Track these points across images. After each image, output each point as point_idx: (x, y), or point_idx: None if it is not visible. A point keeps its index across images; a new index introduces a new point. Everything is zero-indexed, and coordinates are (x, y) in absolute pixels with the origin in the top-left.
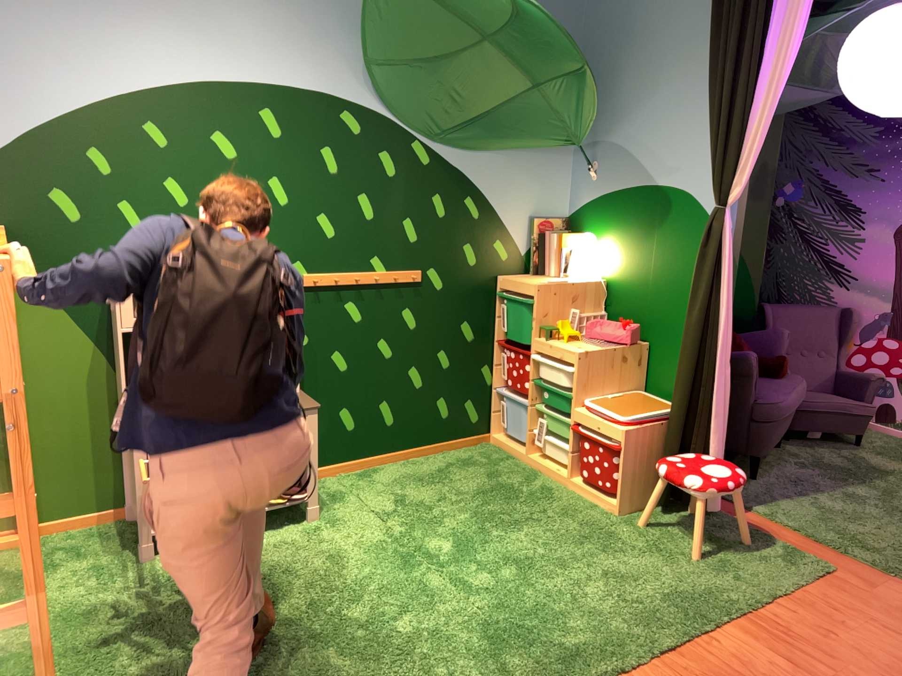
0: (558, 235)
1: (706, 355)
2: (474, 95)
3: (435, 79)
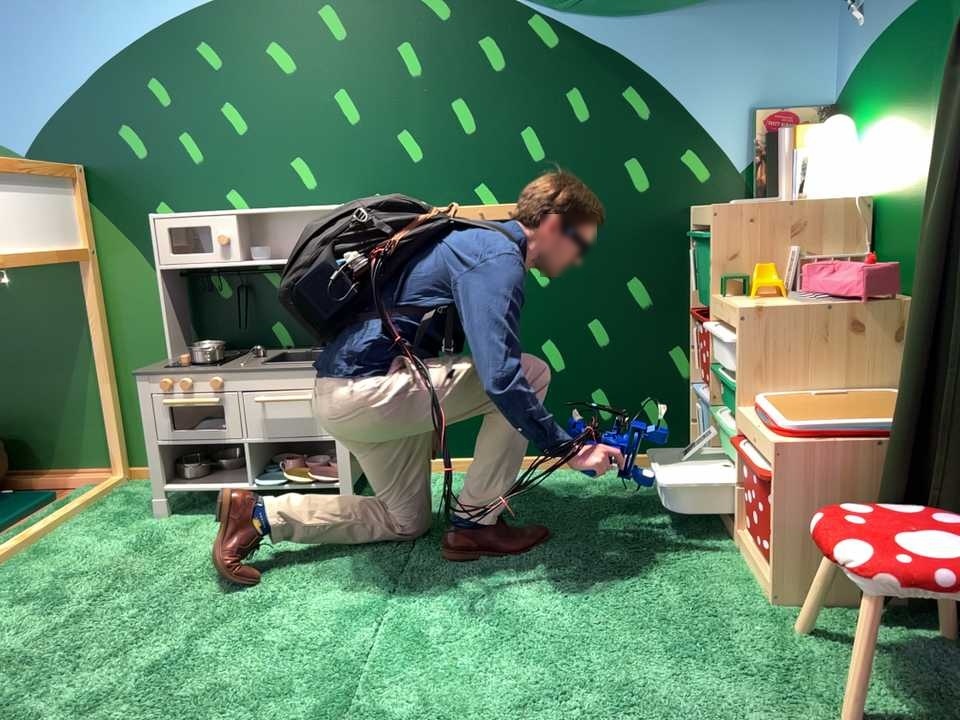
0: (796, 128)
1: None
2: None
3: None
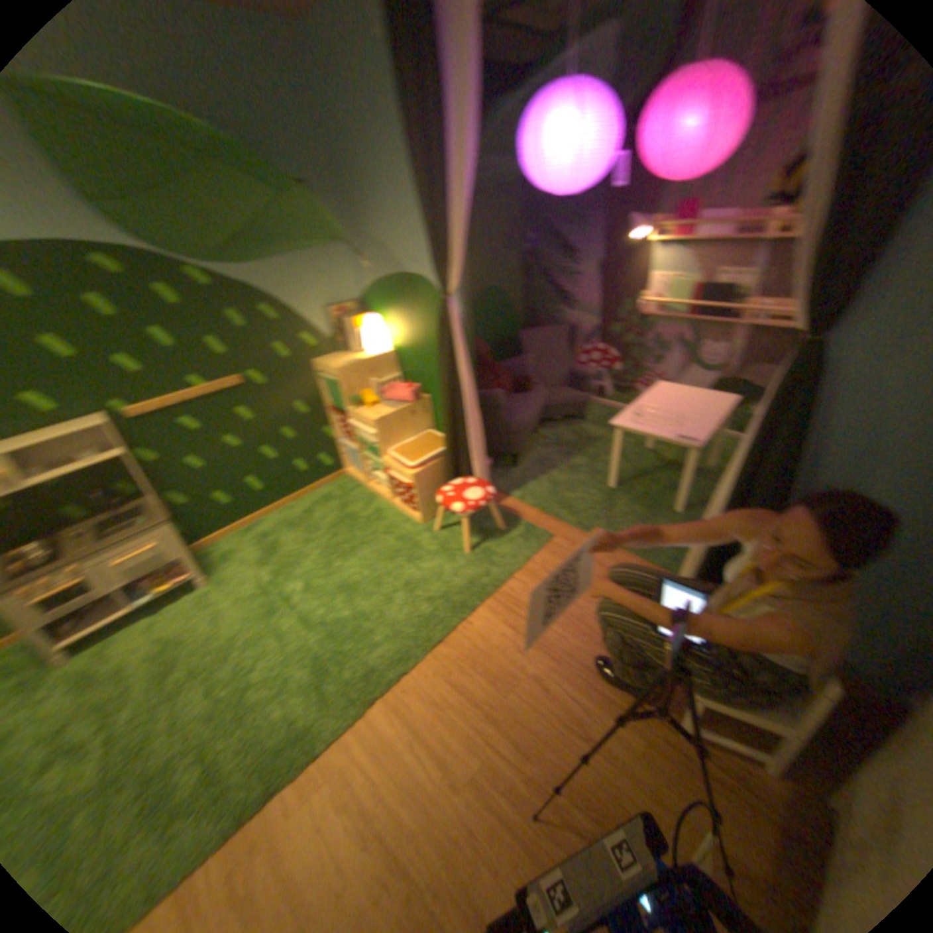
0: (352, 317)
1: (461, 412)
2: (221, 207)
3: (168, 198)
